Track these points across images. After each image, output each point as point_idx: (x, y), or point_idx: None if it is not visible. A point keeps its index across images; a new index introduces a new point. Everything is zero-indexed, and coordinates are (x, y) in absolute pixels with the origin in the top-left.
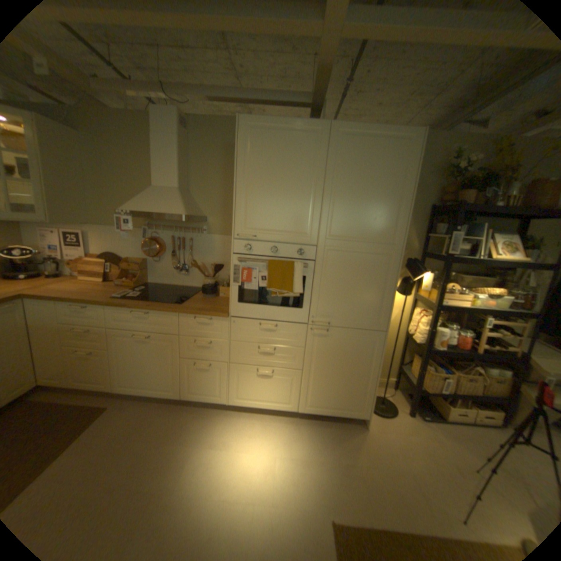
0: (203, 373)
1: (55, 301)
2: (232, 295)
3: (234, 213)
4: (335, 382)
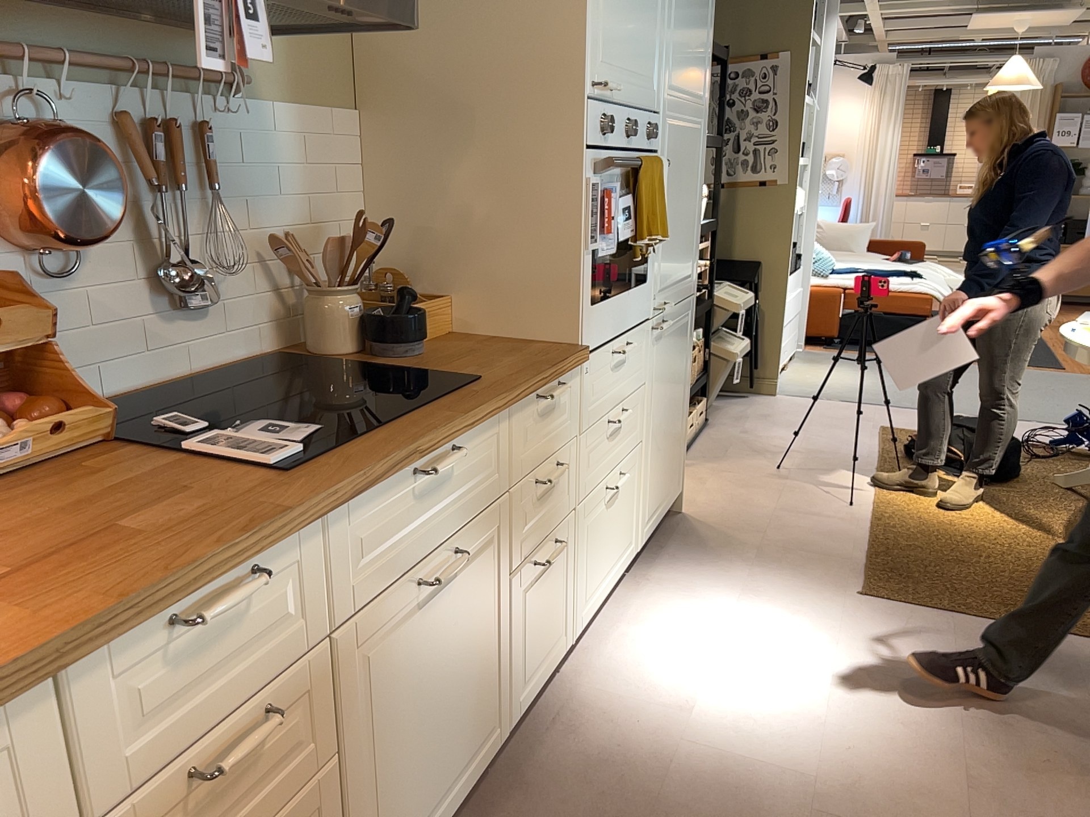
0: (546, 584)
1: (91, 651)
2: (585, 285)
3: (591, 13)
4: (666, 436)
